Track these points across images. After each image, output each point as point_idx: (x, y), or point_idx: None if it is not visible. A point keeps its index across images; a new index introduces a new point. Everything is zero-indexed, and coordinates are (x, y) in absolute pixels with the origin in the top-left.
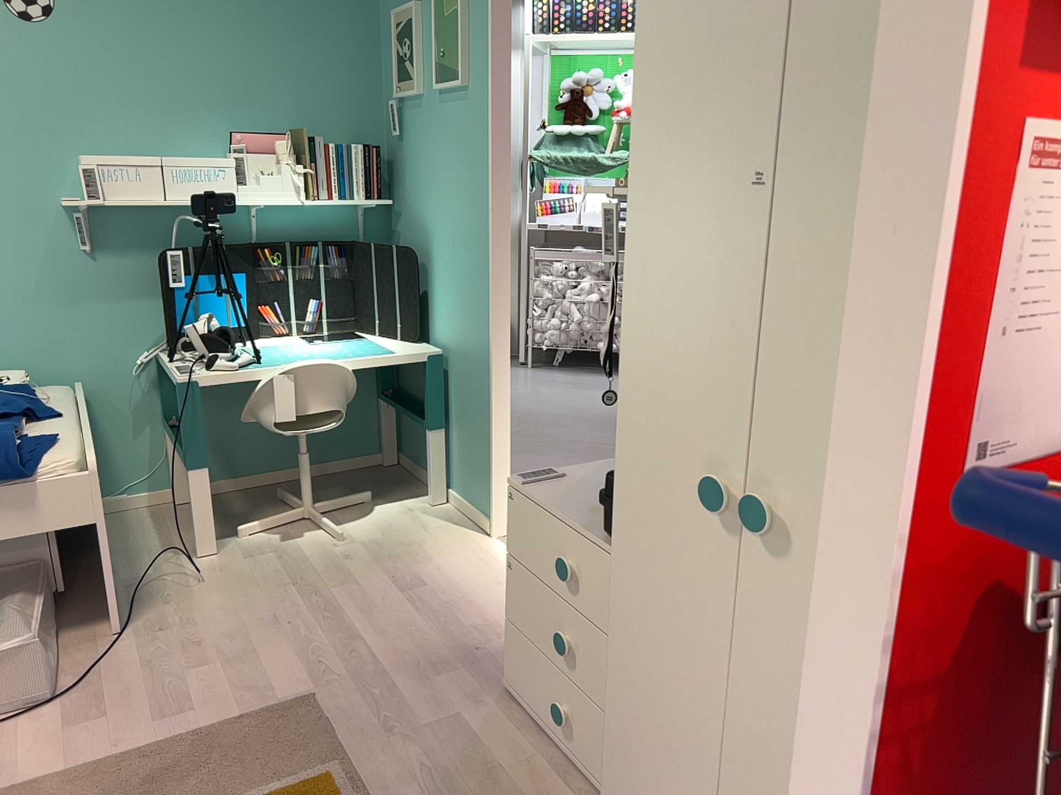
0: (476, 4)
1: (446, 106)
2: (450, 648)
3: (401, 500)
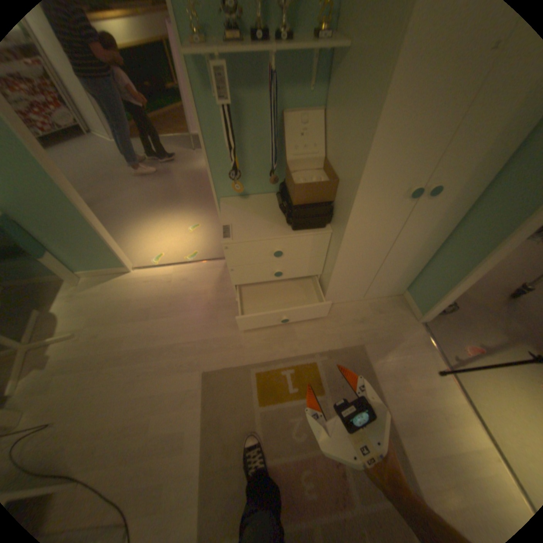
0: None
1: None
2: (202, 312)
3: (54, 297)
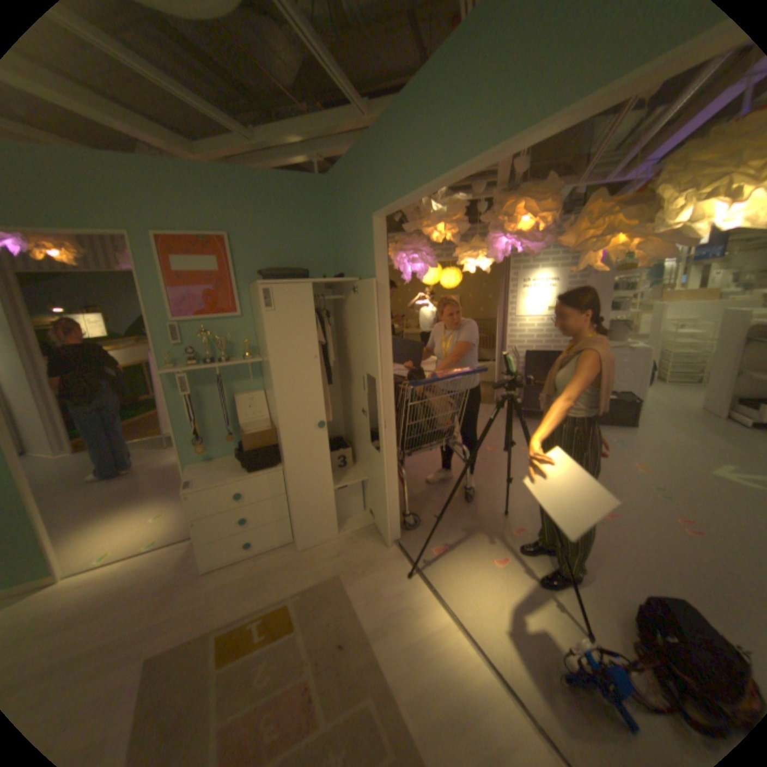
0: None
1: None
2: (153, 598)
3: None
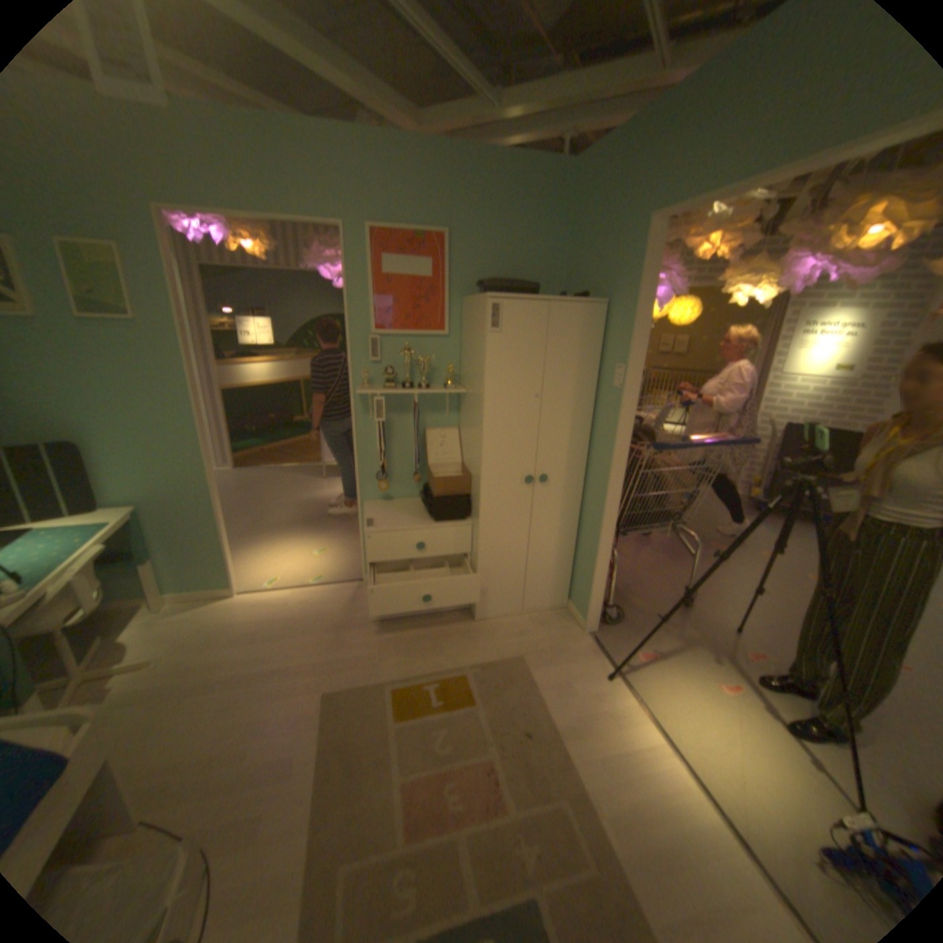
0: (139, 264)
1: (95, 332)
2: (325, 634)
3: (124, 627)
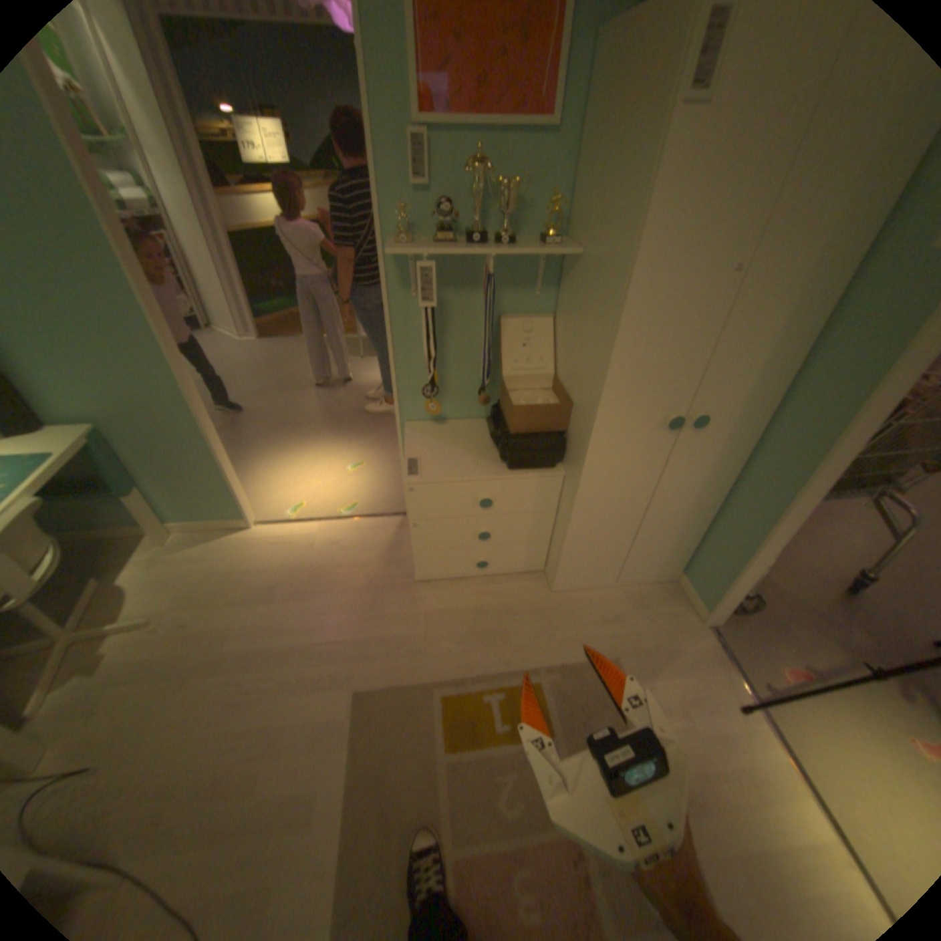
0: None
1: None
2: (359, 594)
3: (126, 560)
